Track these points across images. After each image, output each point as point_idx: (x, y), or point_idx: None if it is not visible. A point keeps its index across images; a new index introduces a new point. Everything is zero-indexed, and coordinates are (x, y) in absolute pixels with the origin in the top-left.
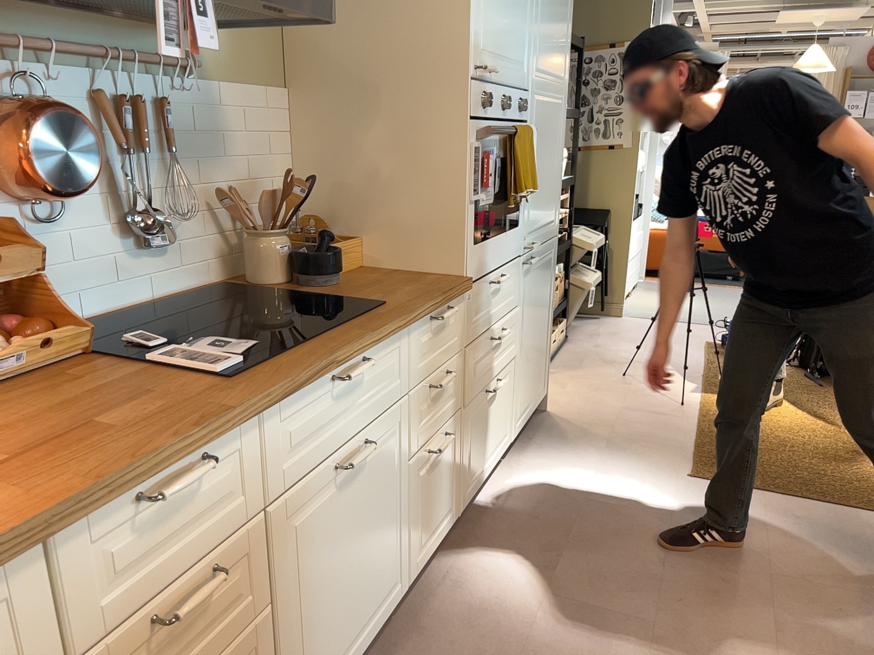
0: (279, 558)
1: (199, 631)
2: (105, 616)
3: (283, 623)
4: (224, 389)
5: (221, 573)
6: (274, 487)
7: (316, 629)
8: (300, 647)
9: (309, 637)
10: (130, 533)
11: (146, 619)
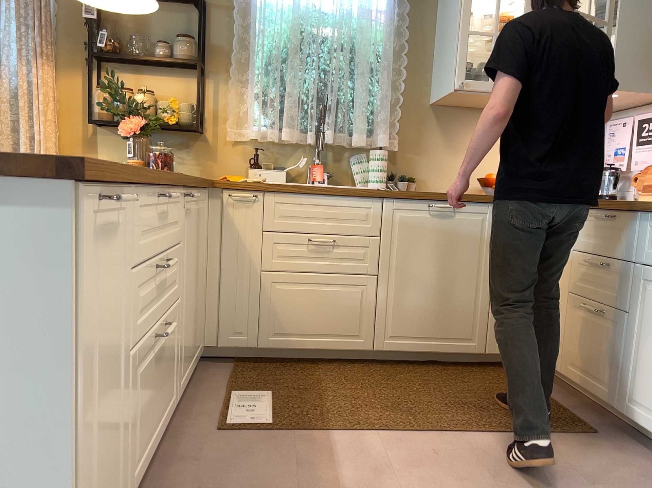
0: (638, 296)
1: (602, 285)
2: (583, 245)
3: (633, 334)
4: (647, 202)
5: (605, 265)
6: (642, 257)
7: (651, 370)
8: (639, 364)
9: (645, 367)
10: (593, 226)
11: (590, 258)
